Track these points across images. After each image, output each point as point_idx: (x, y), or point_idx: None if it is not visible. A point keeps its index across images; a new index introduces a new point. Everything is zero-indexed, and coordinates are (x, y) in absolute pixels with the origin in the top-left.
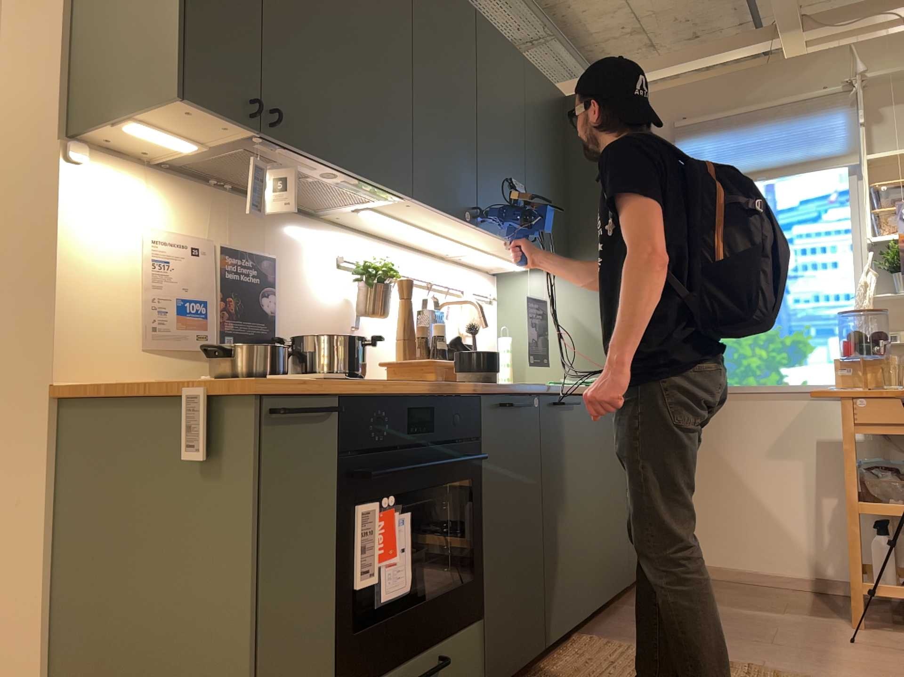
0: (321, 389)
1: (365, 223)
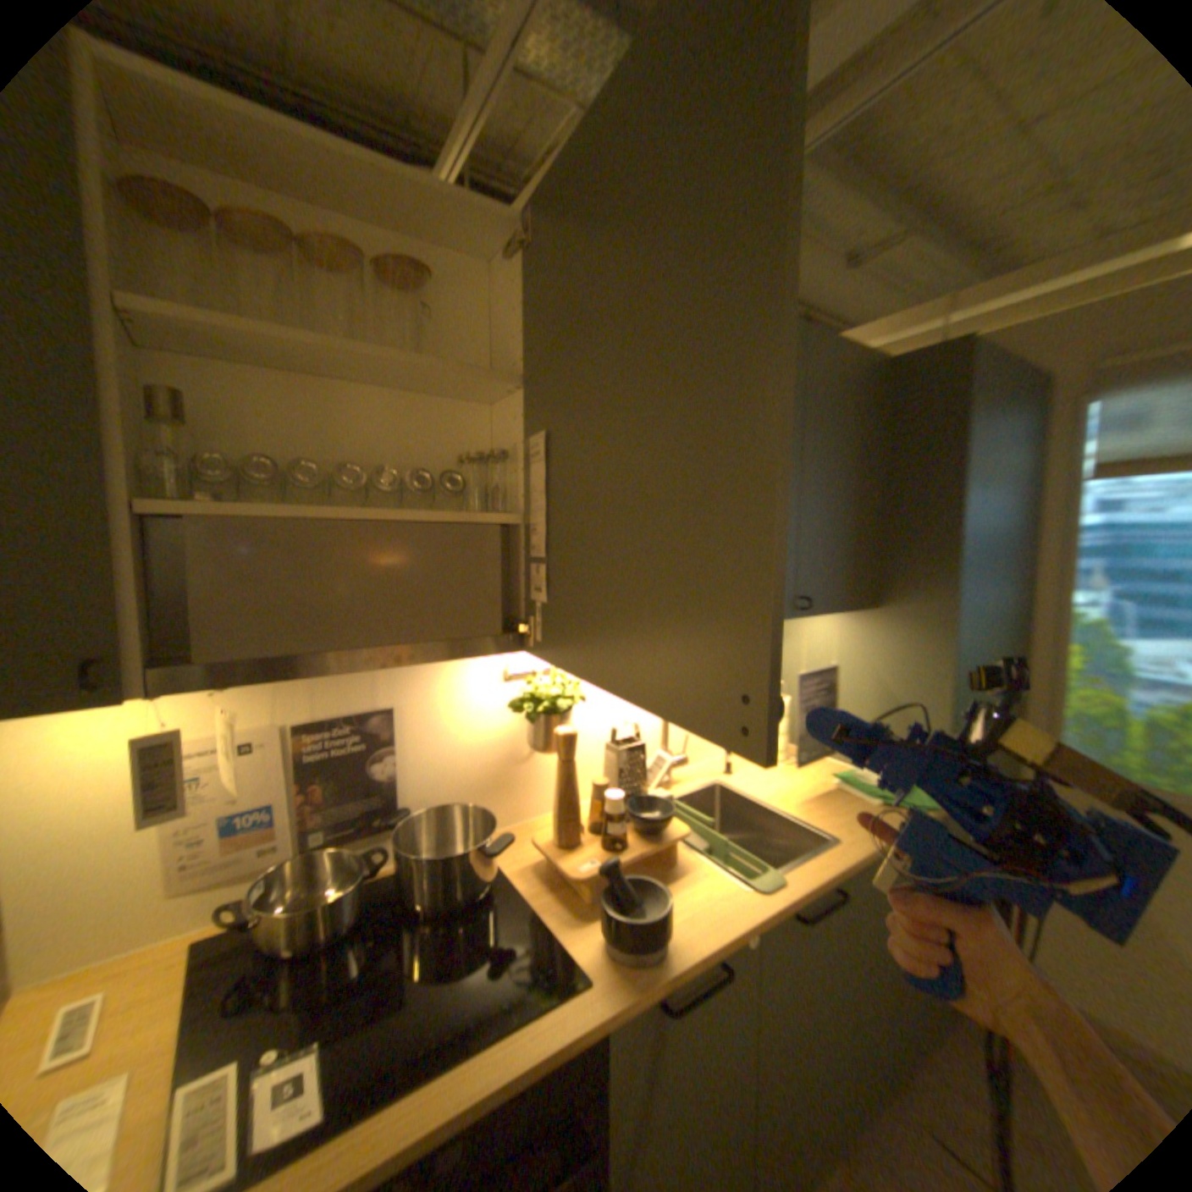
0: None
1: None
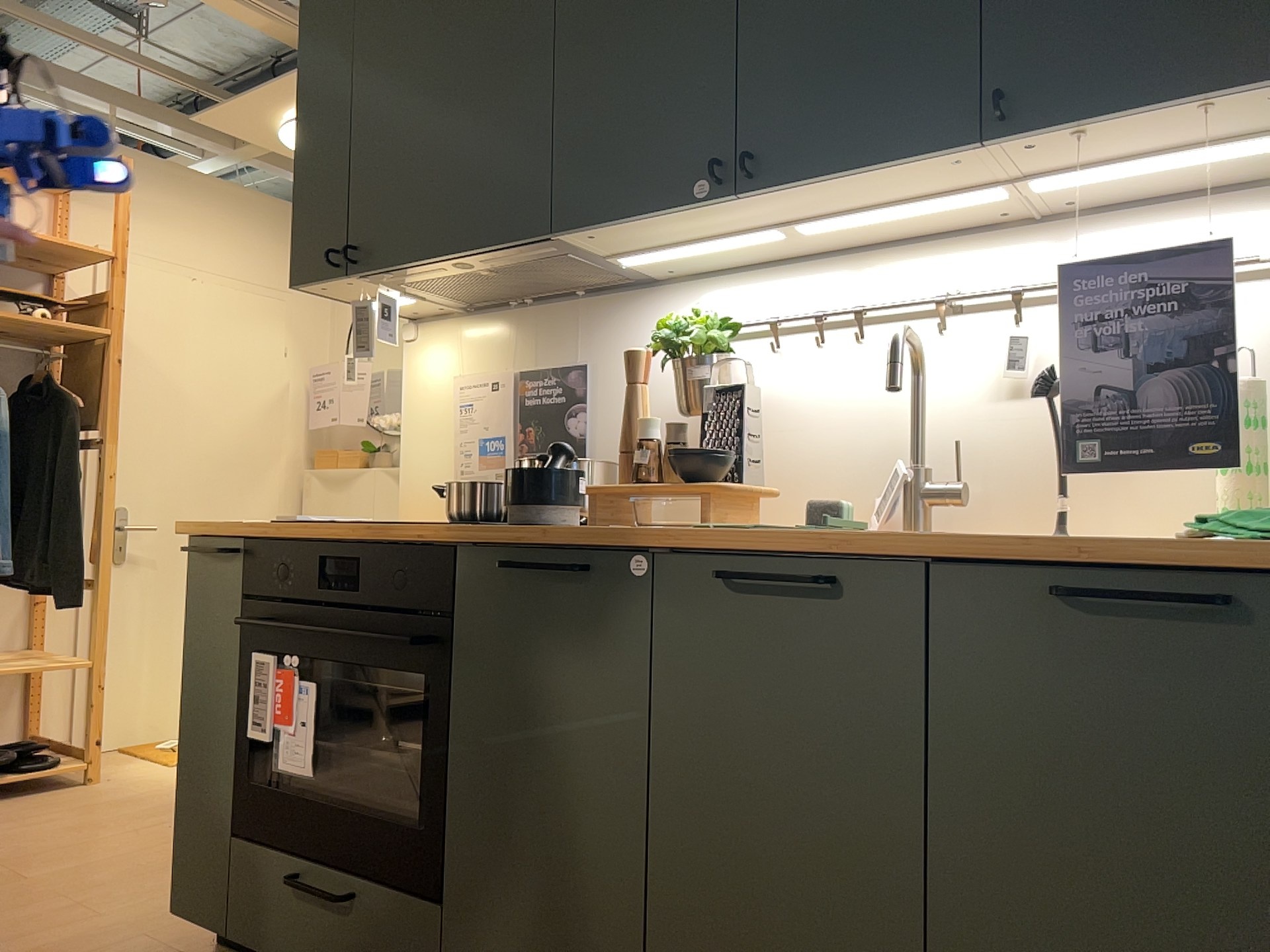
0: (224, 531)
1: (721, 258)
